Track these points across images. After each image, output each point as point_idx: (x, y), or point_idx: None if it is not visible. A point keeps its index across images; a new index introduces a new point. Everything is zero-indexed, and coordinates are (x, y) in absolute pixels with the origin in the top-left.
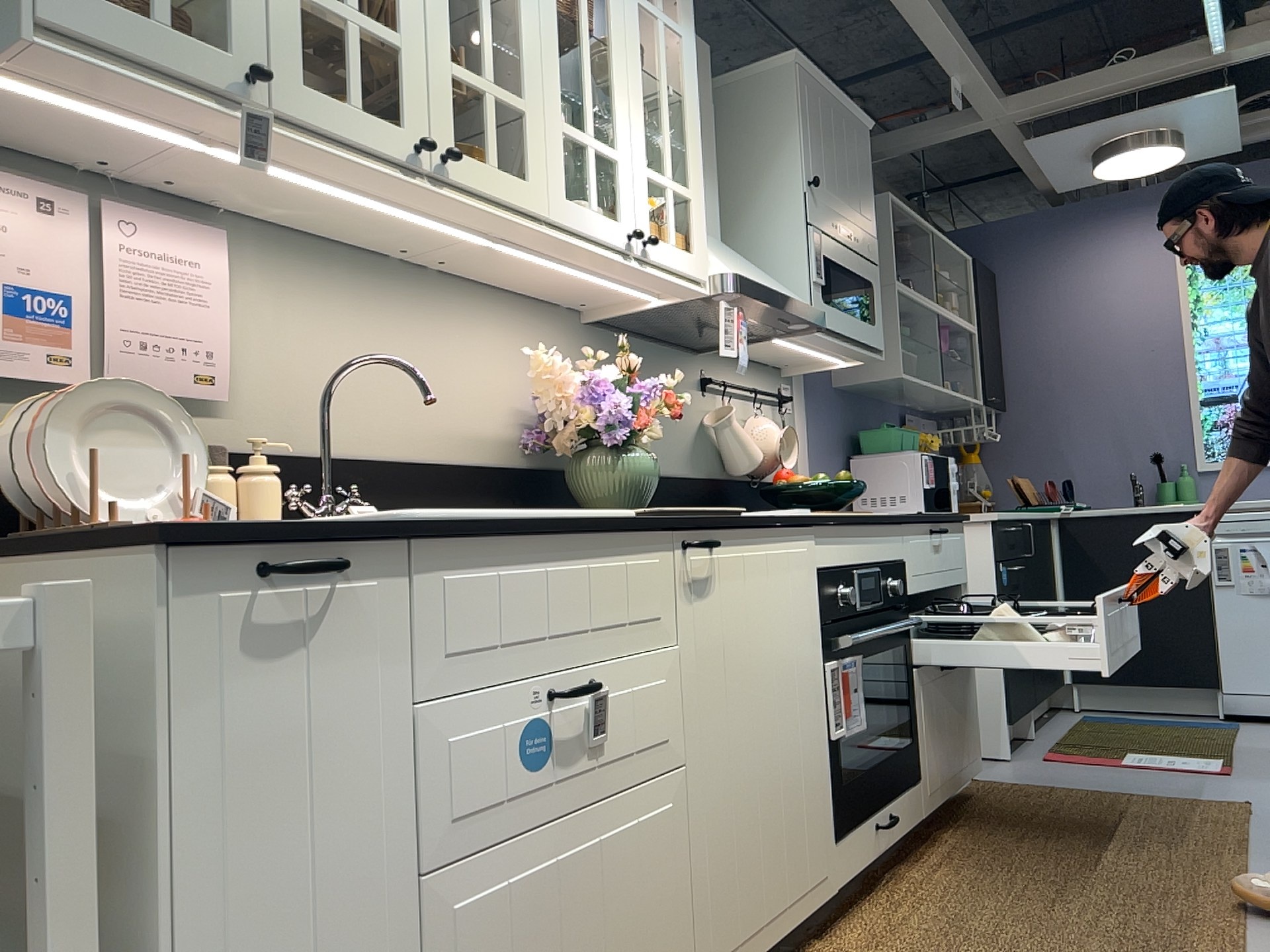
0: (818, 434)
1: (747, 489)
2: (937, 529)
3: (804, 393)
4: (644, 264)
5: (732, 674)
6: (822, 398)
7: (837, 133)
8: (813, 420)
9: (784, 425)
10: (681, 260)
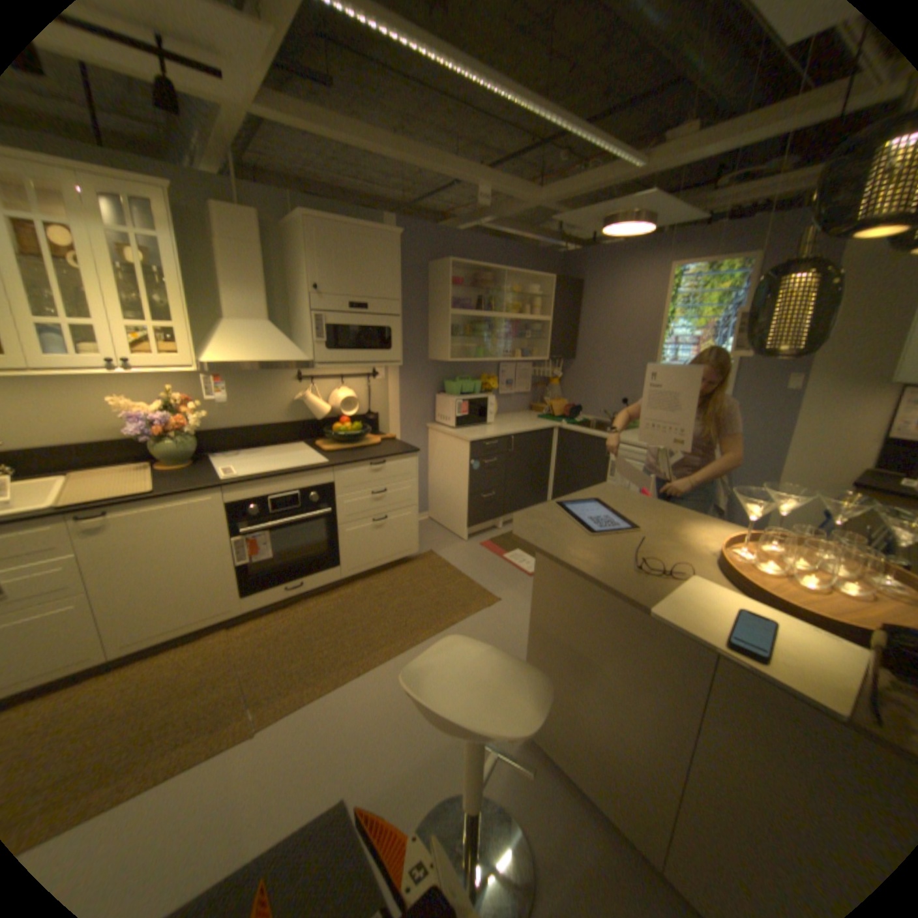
0: (406, 386)
1: (314, 428)
2: (376, 463)
3: (395, 368)
4: (128, 370)
5: (129, 557)
6: (414, 367)
7: (351, 248)
8: (403, 380)
9: (367, 388)
10: (163, 361)
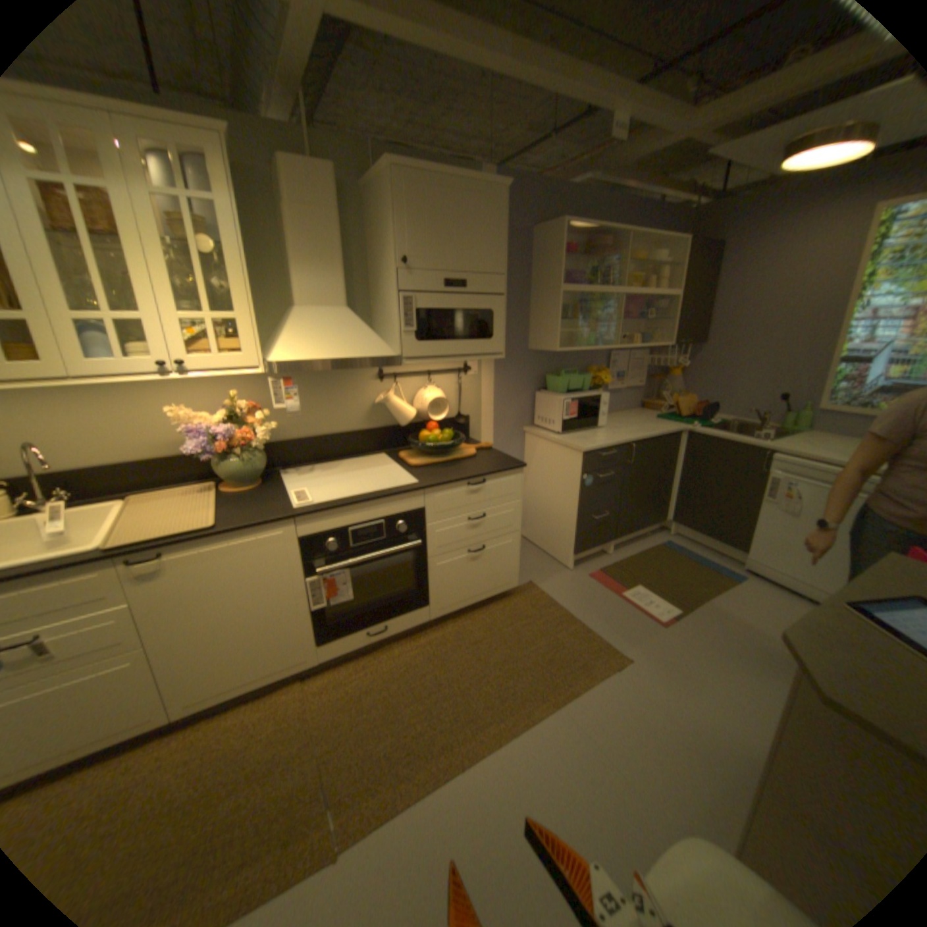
0: (502, 382)
1: (398, 436)
2: (474, 482)
3: (489, 360)
4: (186, 374)
5: (191, 604)
6: (511, 359)
7: (449, 206)
8: (498, 375)
9: (457, 387)
10: (225, 362)
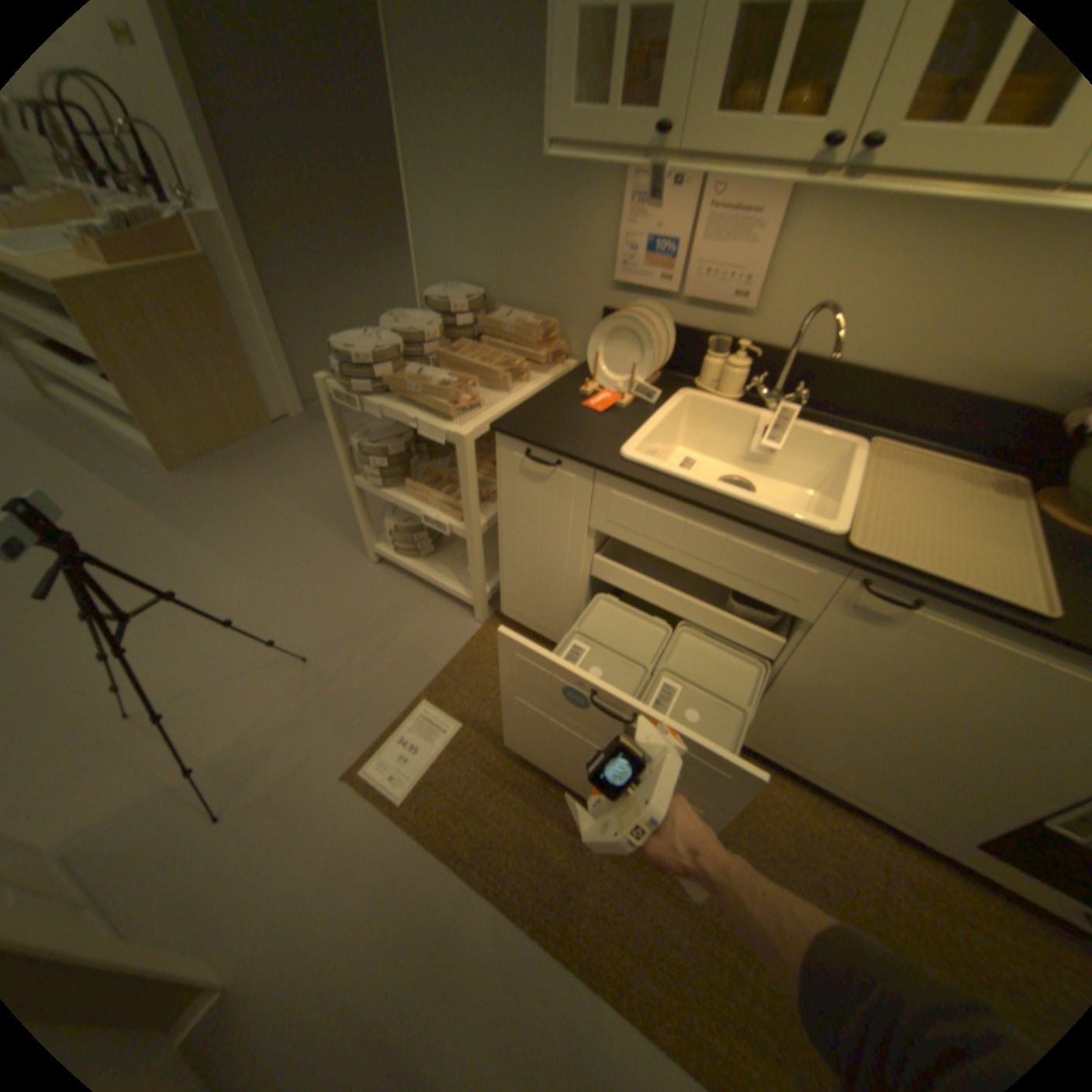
0: None
1: None
2: None
3: None
4: None
5: (882, 680)
6: None
7: None
8: None
9: None
10: None
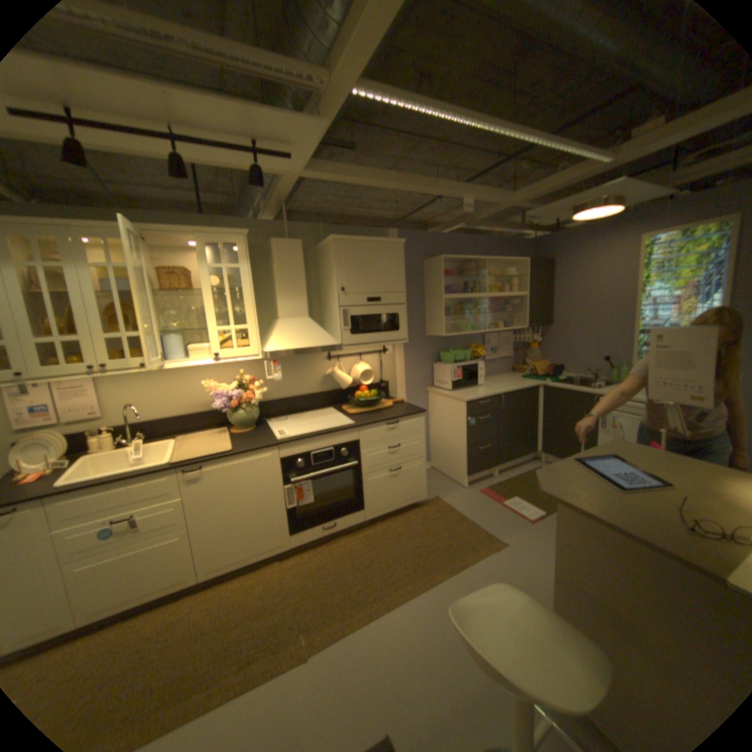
0: (409, 358)
1: (341, 395)
2: (391, 422)
3: (400, 344)
4: (219, 361)
5: (215, 500)
6: (414, 343)
7: (368, 258)
8: (406, 353)
9: (379, 362)
10: (240, 353)
